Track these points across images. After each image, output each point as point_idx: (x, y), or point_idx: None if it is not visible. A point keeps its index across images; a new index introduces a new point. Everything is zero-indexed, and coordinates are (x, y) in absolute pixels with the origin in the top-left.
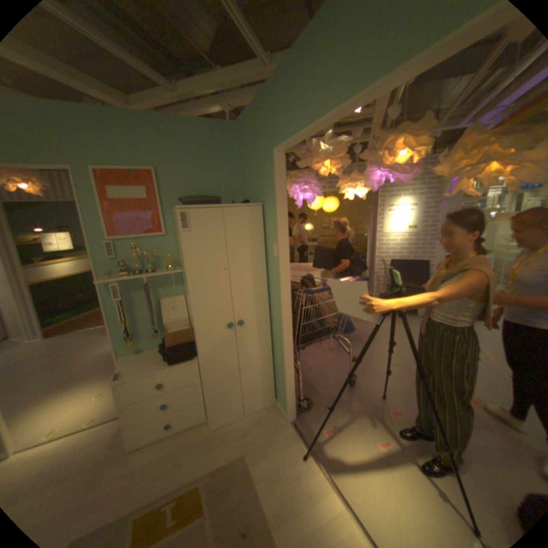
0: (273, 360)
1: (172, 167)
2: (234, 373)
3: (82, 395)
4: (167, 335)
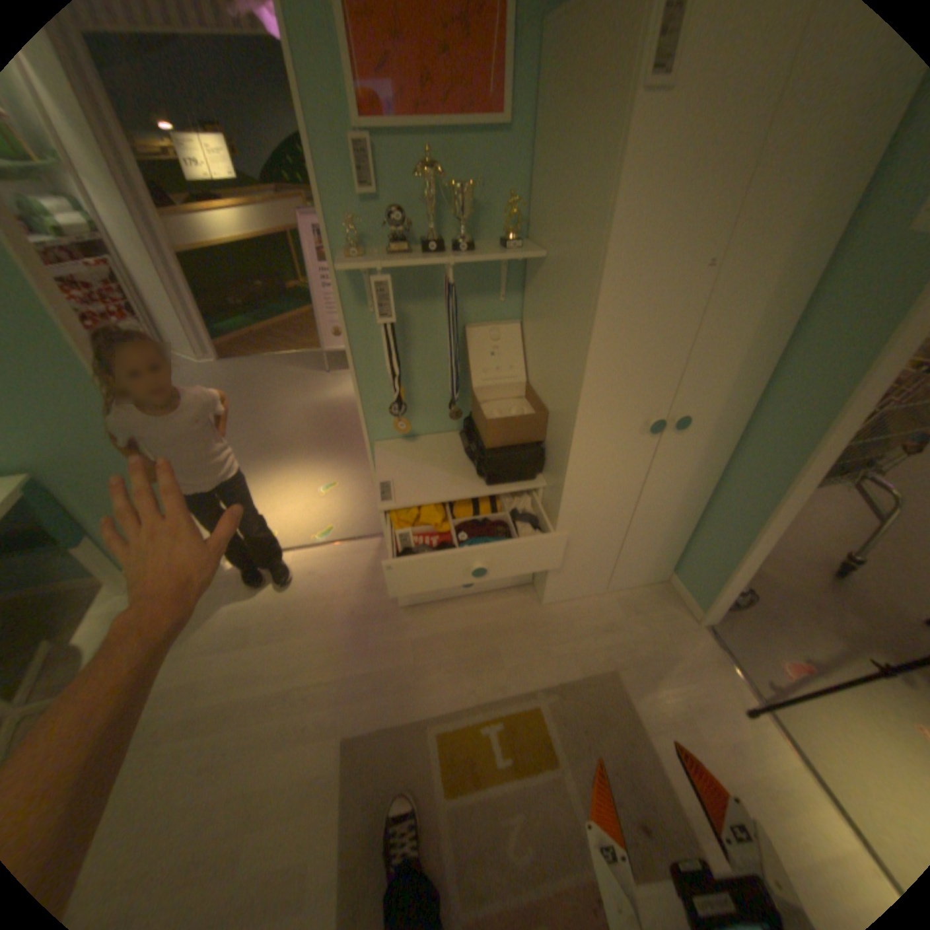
0: (705, 507)
1: None
2: (619, 523)
3: (301, 479)
4: (493, 422)
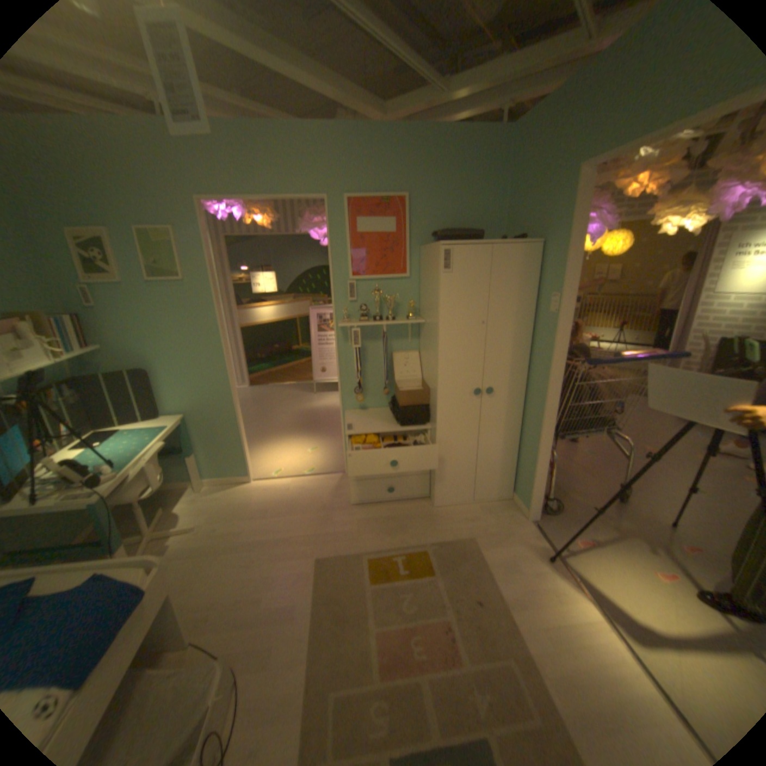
0: (519, 444)
1: (426, 193)
2: (470, 449)
3: (297, 445)
4: (402, 392)
